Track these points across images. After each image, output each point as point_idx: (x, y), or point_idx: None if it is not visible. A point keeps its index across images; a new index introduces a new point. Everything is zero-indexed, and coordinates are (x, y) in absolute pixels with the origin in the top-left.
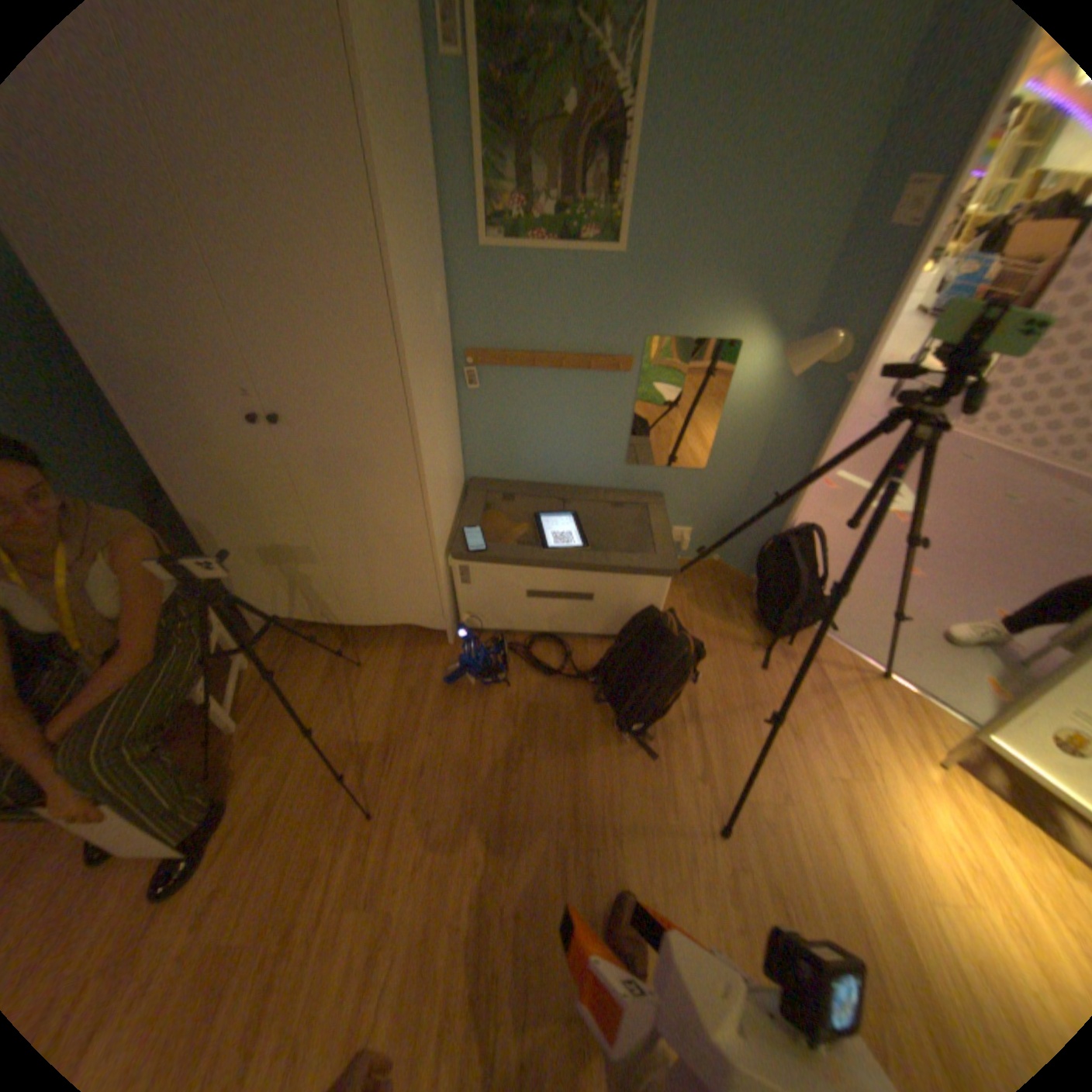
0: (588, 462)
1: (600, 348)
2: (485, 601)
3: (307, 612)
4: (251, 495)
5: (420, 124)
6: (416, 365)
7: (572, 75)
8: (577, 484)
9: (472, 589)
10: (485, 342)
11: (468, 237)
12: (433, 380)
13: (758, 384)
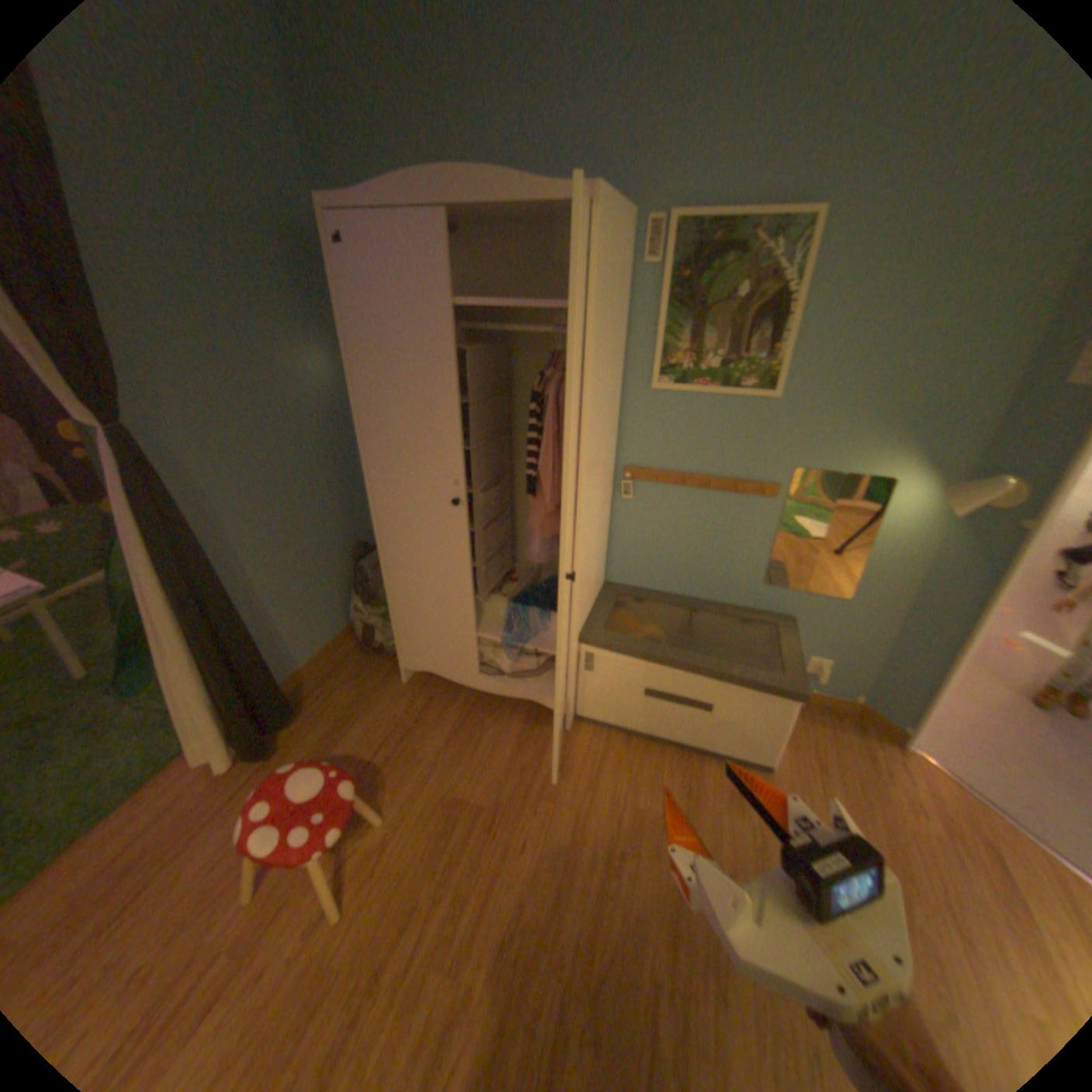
0: (725, 575)
1: (749, 472)
2: (607, 692)
3: (449, 671)
4: (436, 561)
5: (622, 304)
6: (589, 472)
7: (746, 269)
8: (712, 595)
9: (598, 678)
10: (643, 460)
11: (643, 380)
12: (597, 486)
13: (916, 520)
